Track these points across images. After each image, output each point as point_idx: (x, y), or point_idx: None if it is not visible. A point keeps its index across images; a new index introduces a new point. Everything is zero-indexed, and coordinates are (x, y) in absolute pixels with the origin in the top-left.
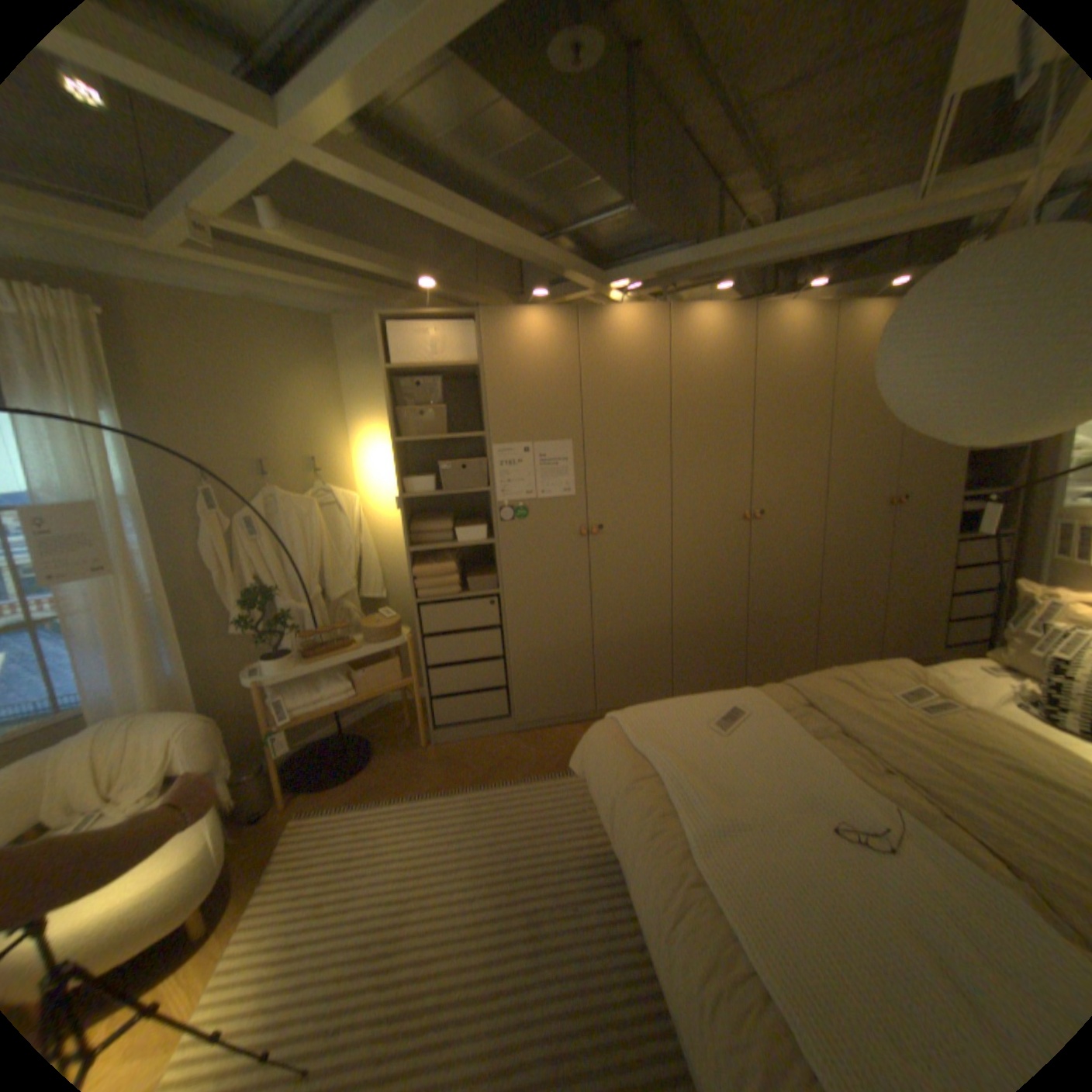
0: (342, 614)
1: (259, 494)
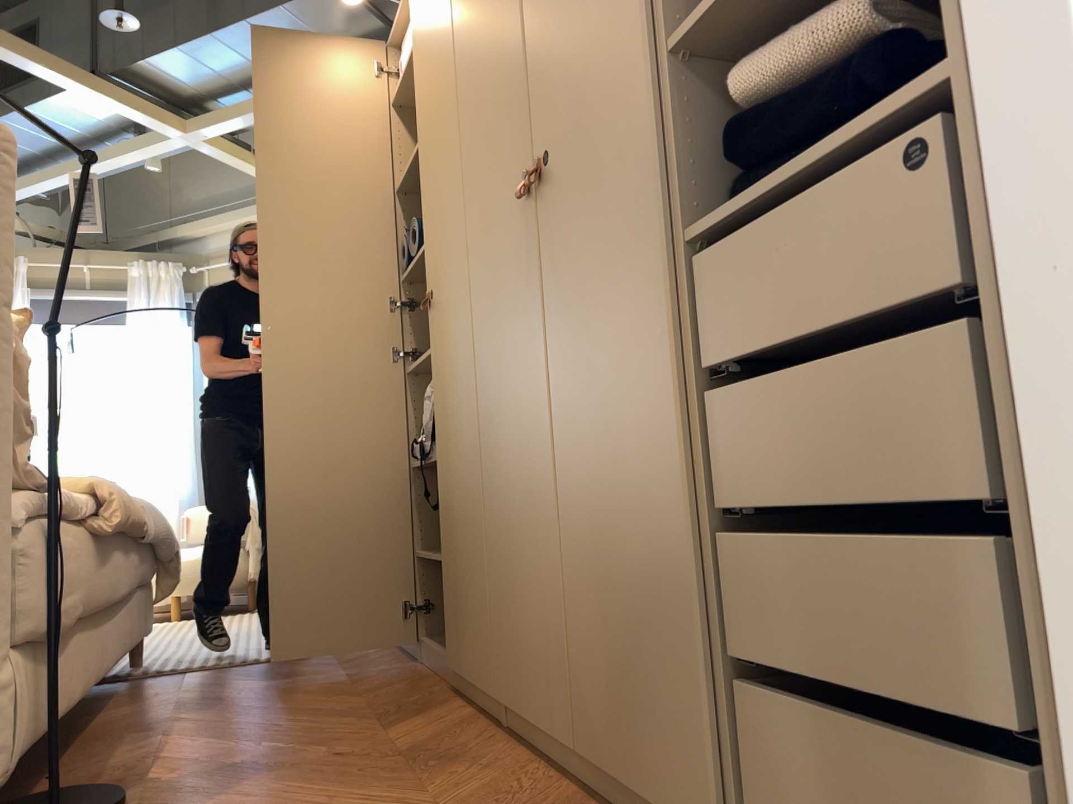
0: None
1: None
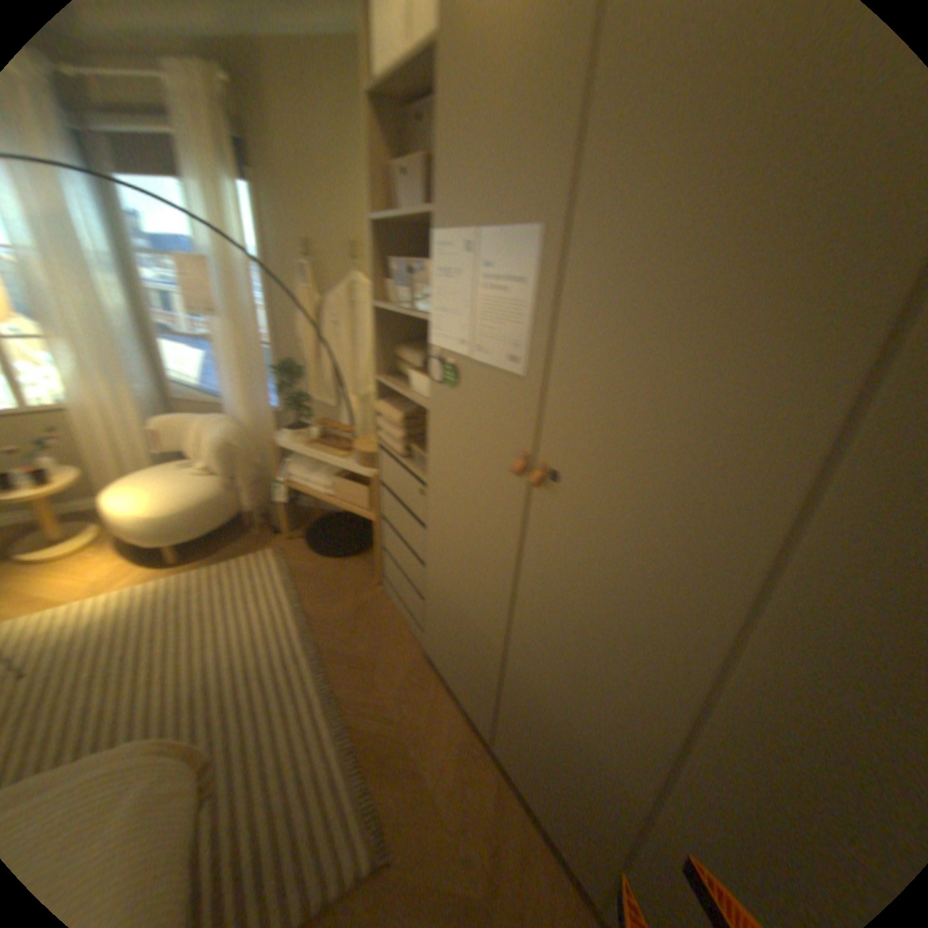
0: None
1: (347, 278)
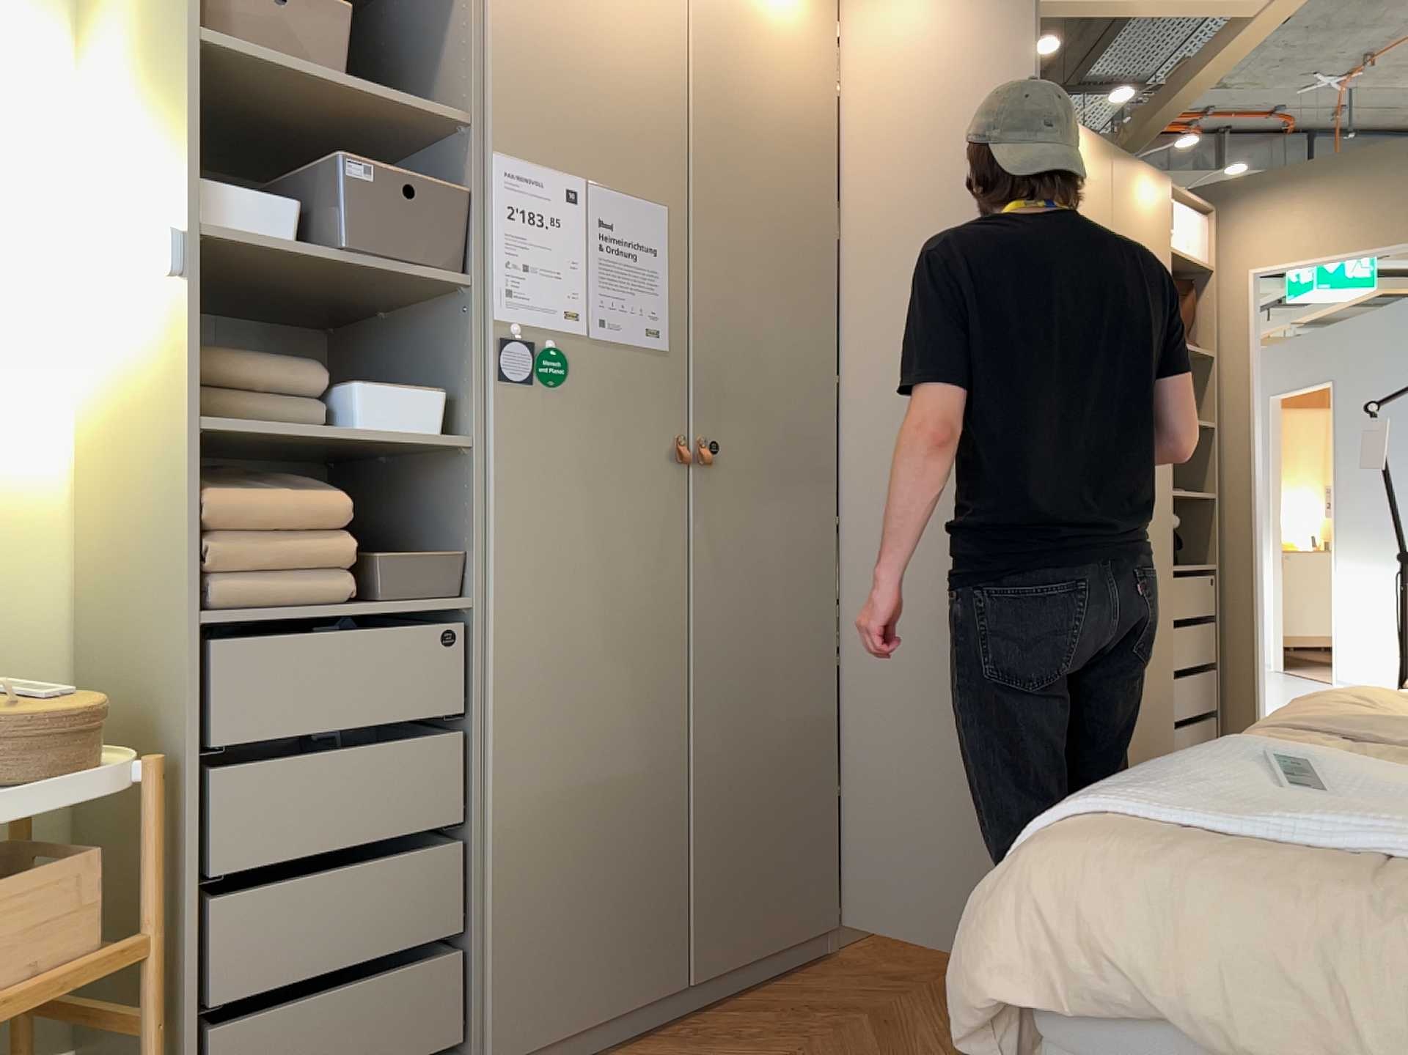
0: None
1: None
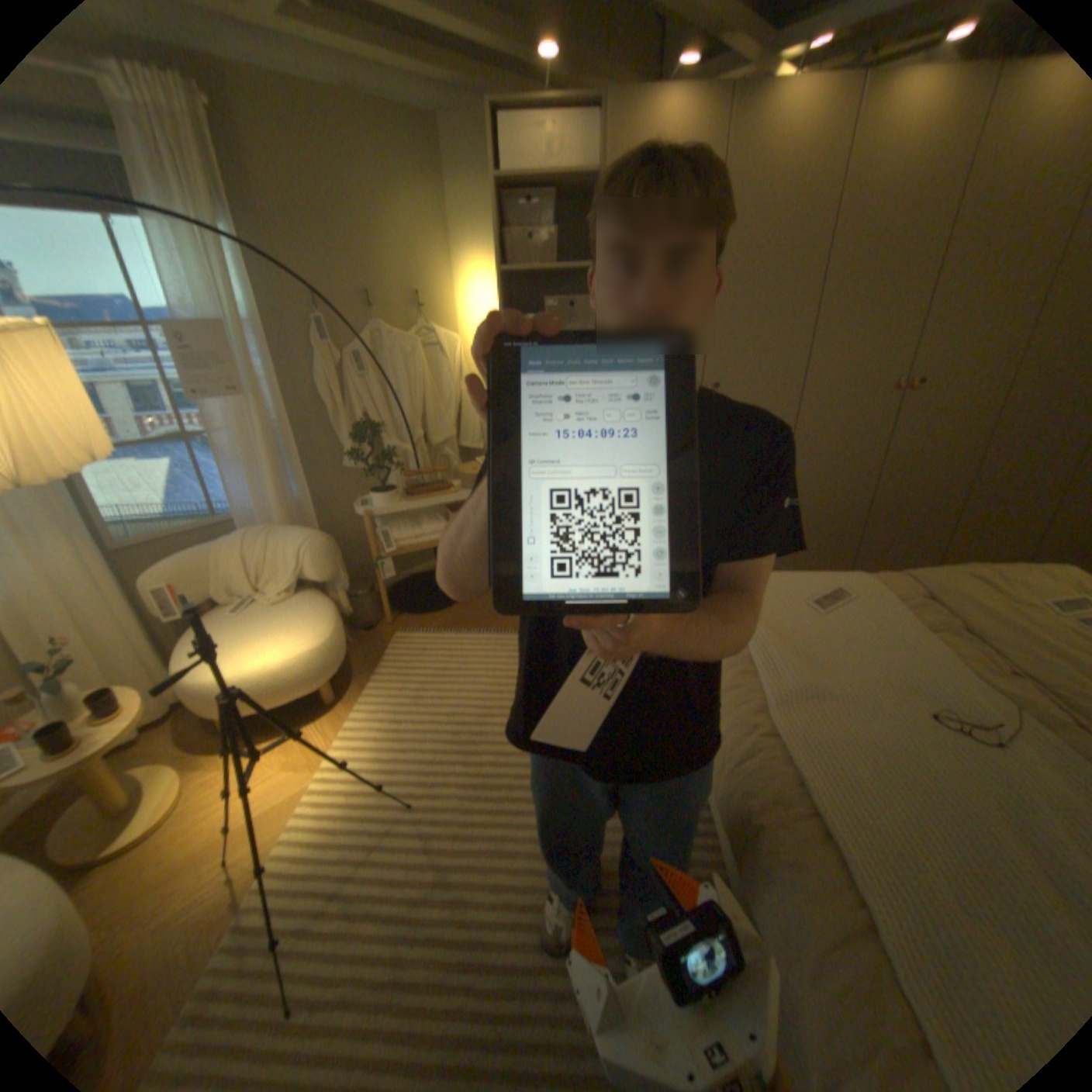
0: (441, 460)
1: (365, 328)
